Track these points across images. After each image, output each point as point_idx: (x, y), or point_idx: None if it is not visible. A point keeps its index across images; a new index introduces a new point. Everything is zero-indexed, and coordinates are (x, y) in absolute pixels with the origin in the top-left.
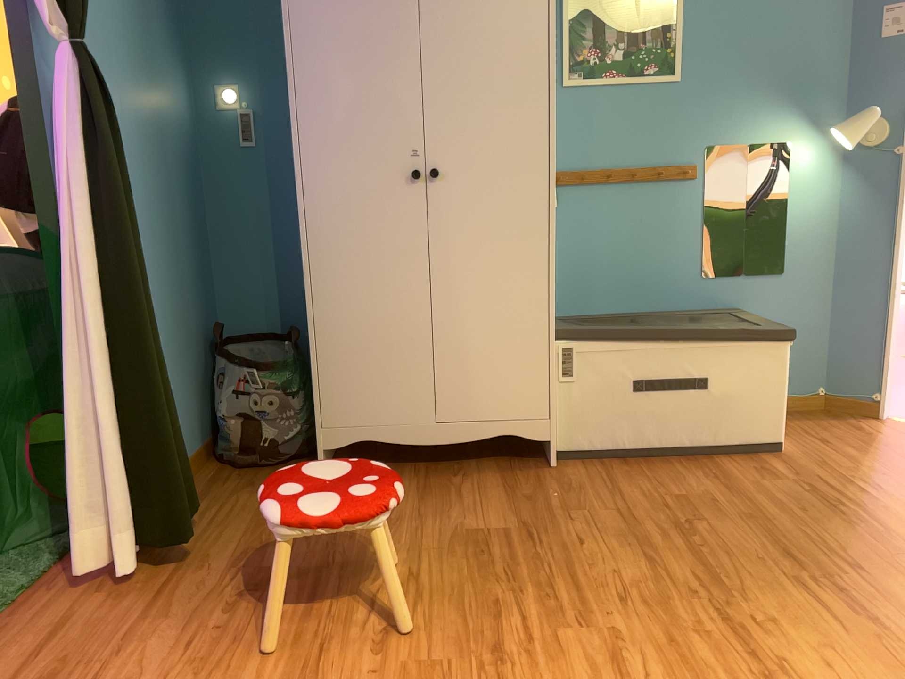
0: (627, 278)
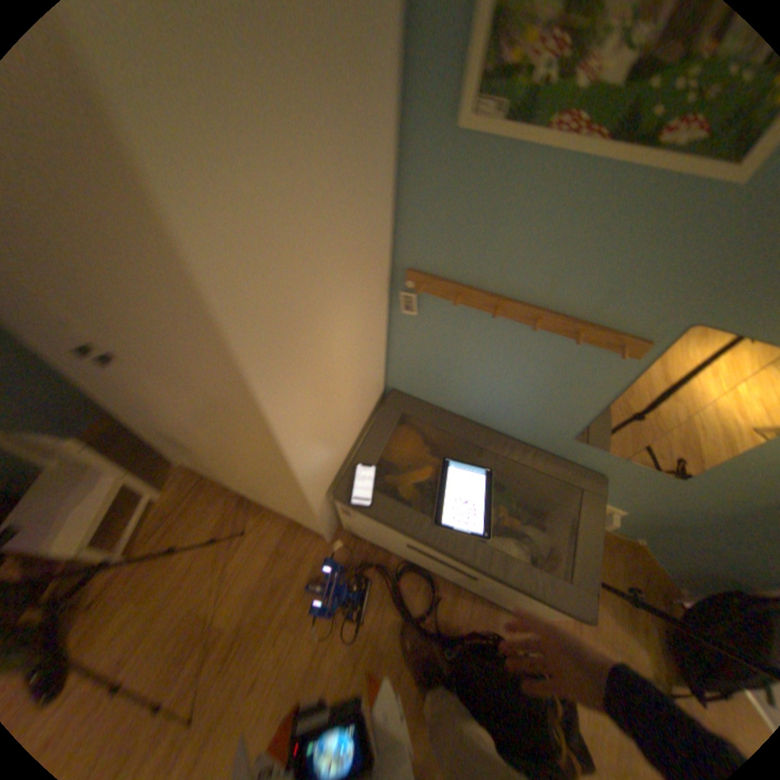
0: (488, 405)
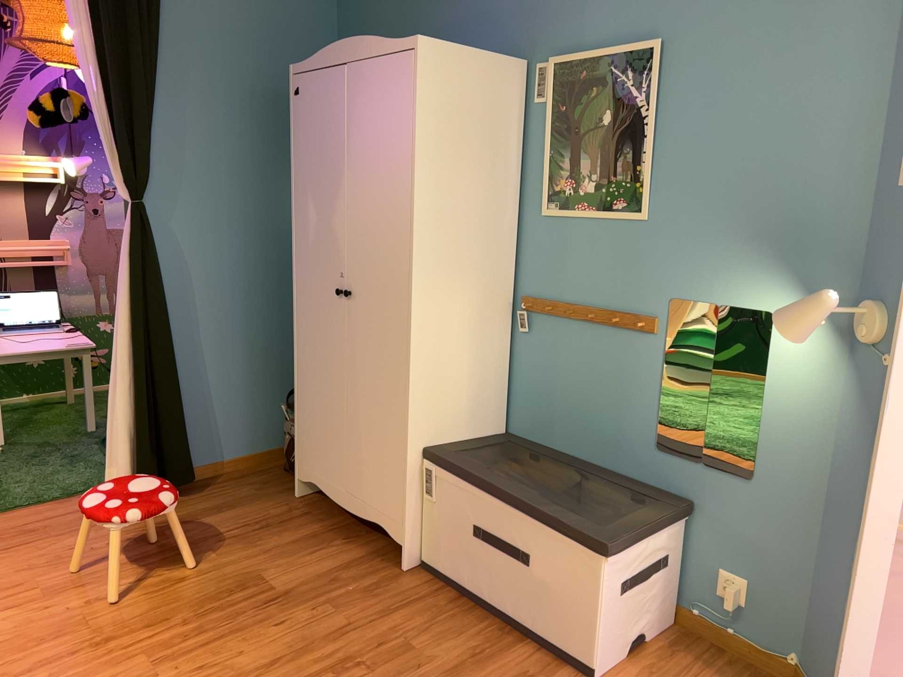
0: (584, 423)
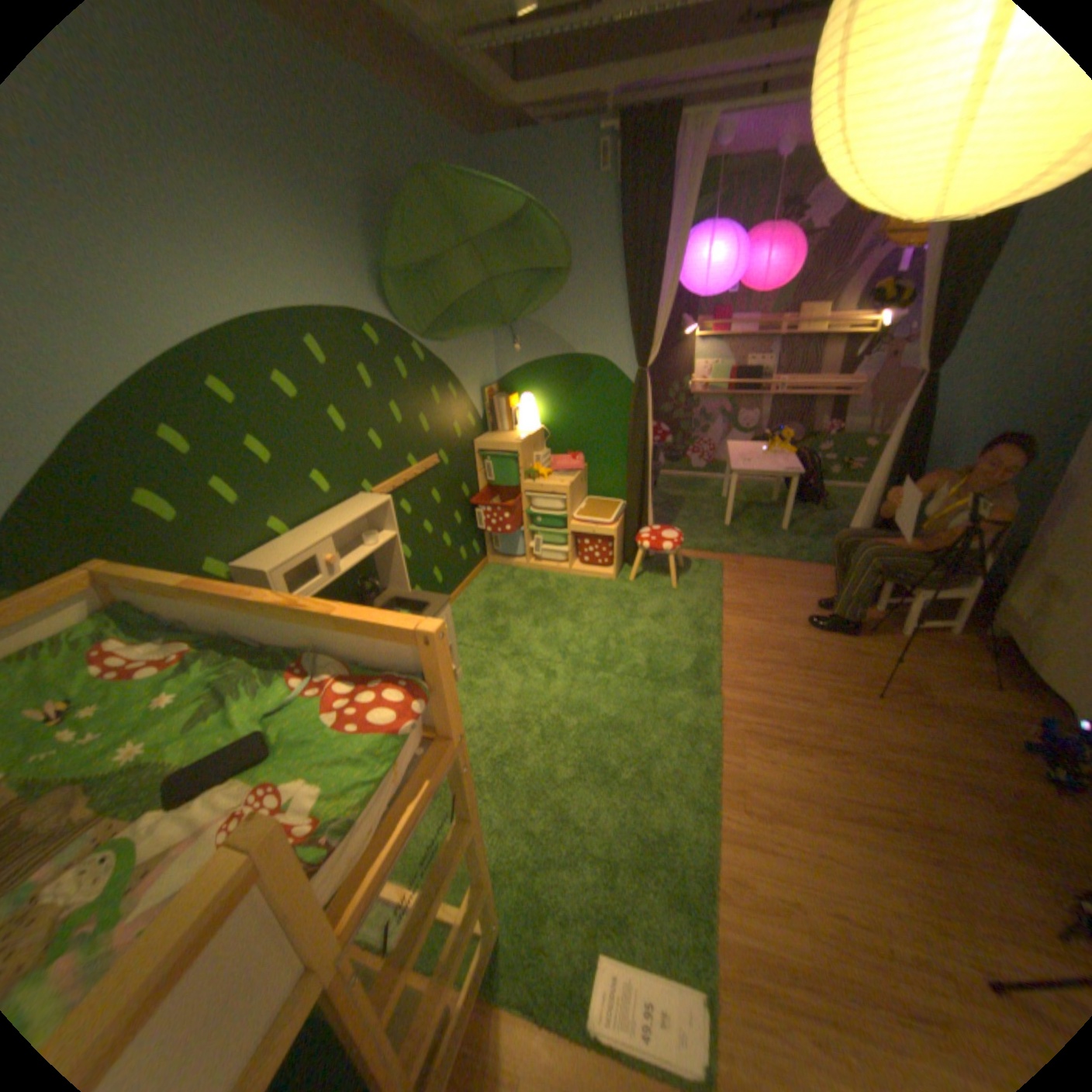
0: None
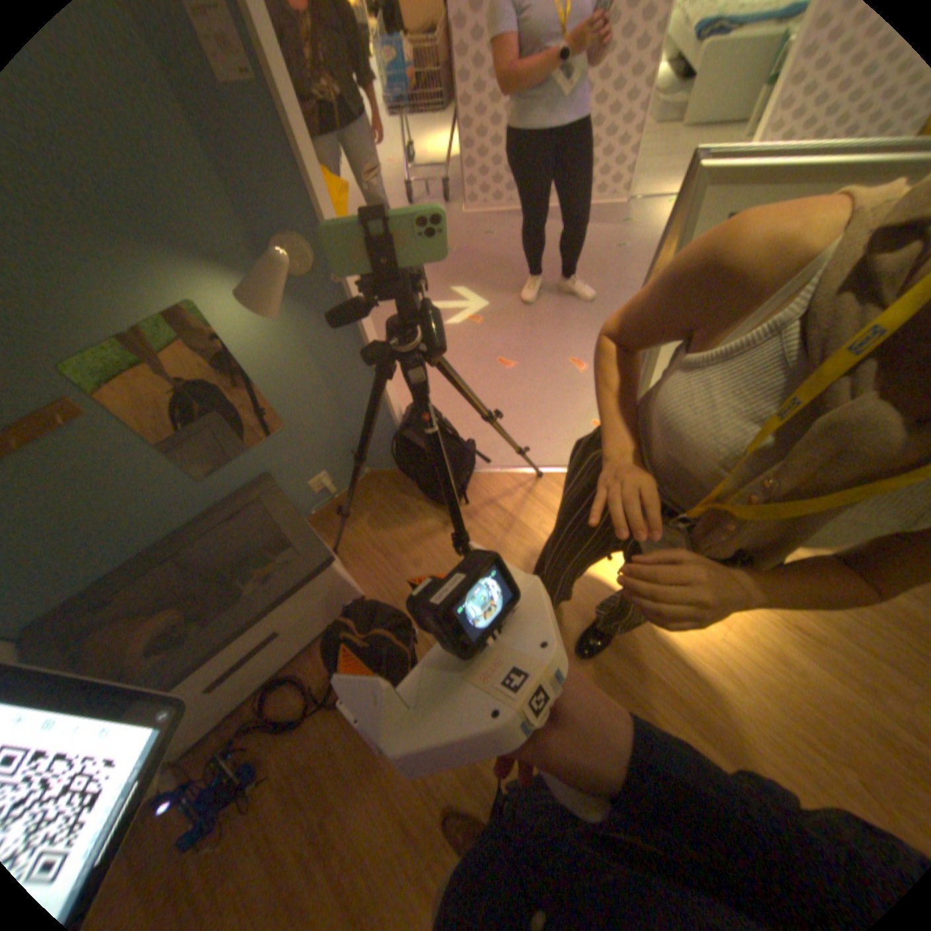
0: (106, 540)
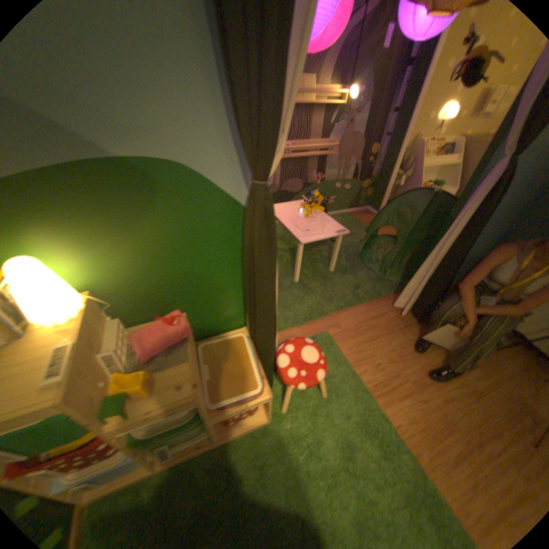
0: None
